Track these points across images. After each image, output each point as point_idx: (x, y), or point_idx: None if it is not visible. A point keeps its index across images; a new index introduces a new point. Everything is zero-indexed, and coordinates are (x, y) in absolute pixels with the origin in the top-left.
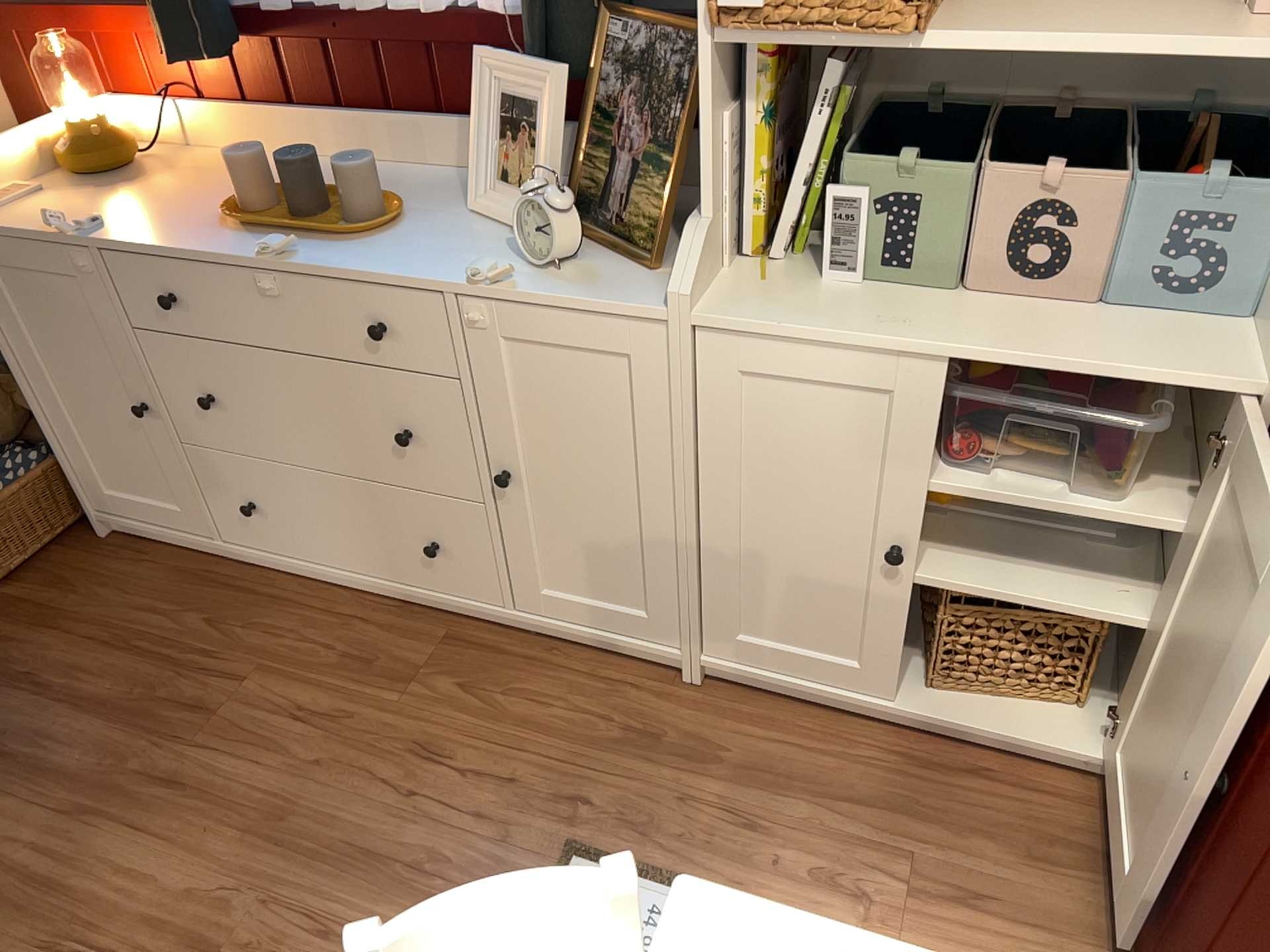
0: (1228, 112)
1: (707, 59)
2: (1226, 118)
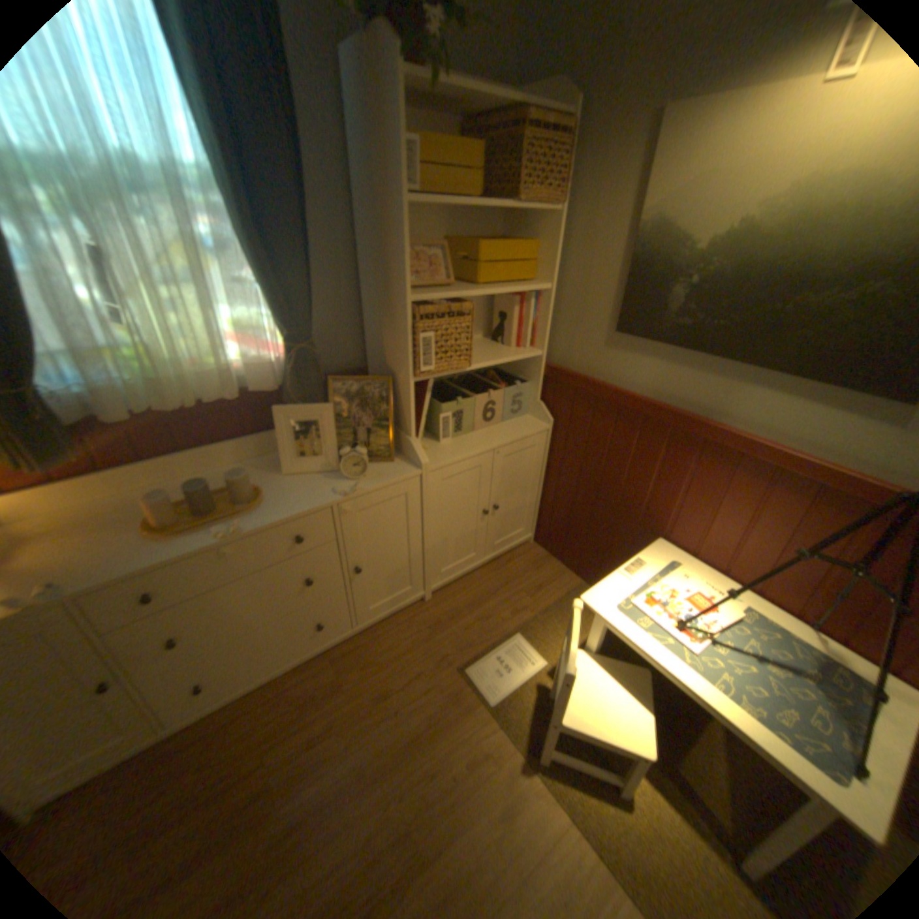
0: (487, 370)
1: (409, 389)
2: (487, 371)
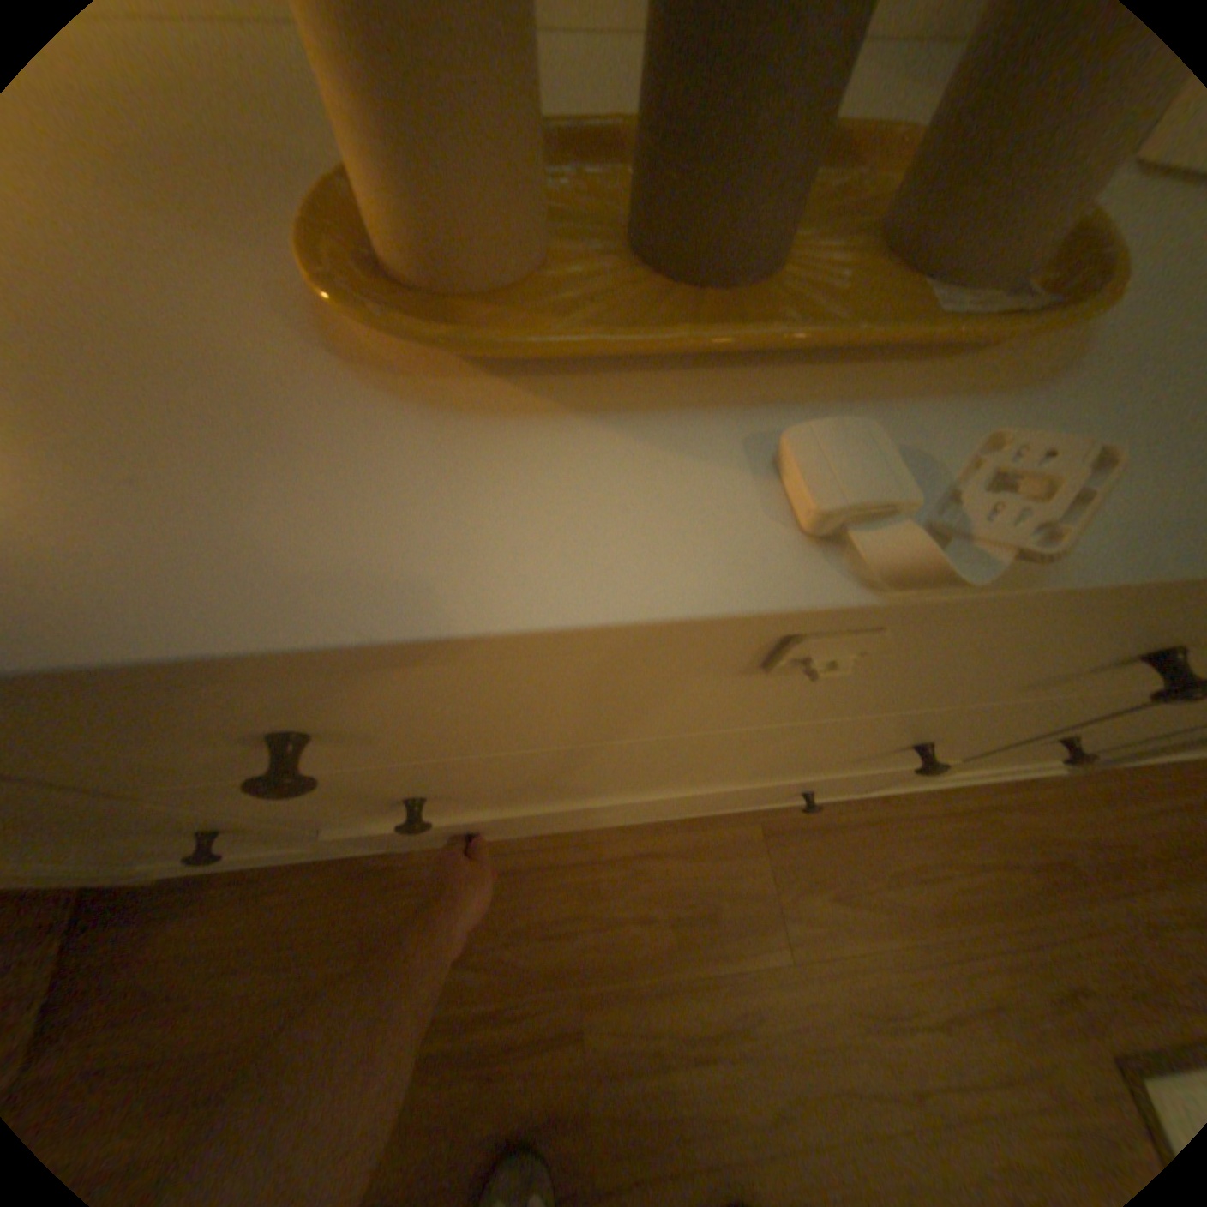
0: None
1: None
2: None
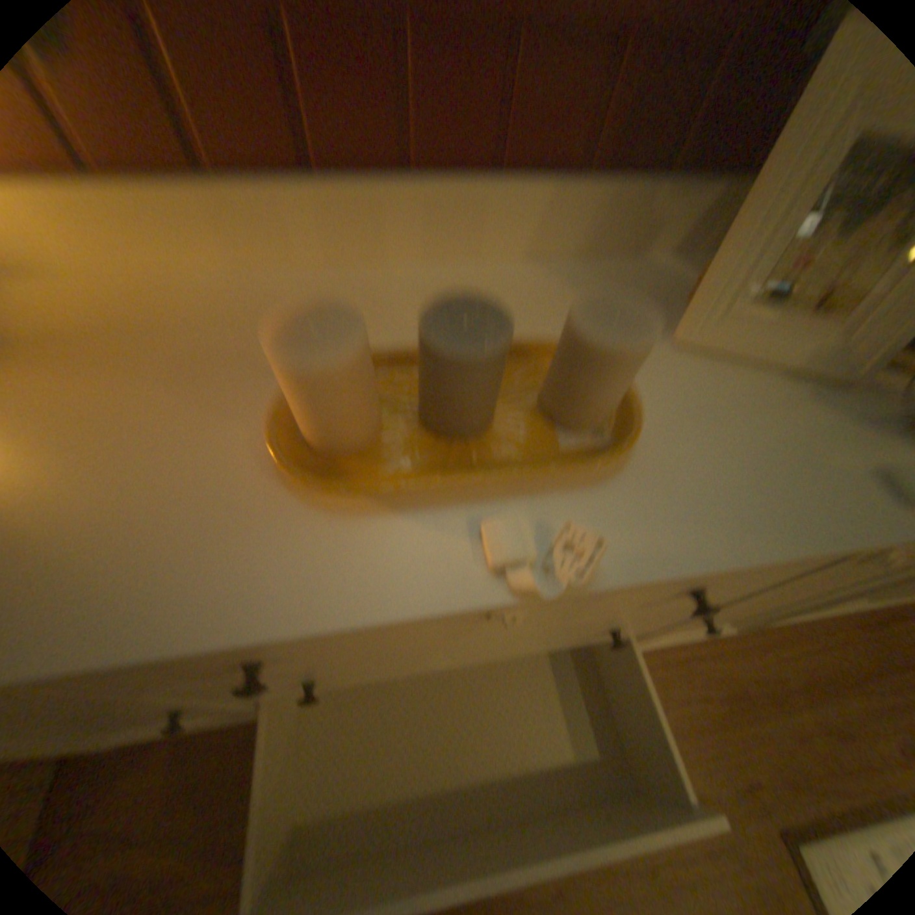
0: None
1: None
2: None
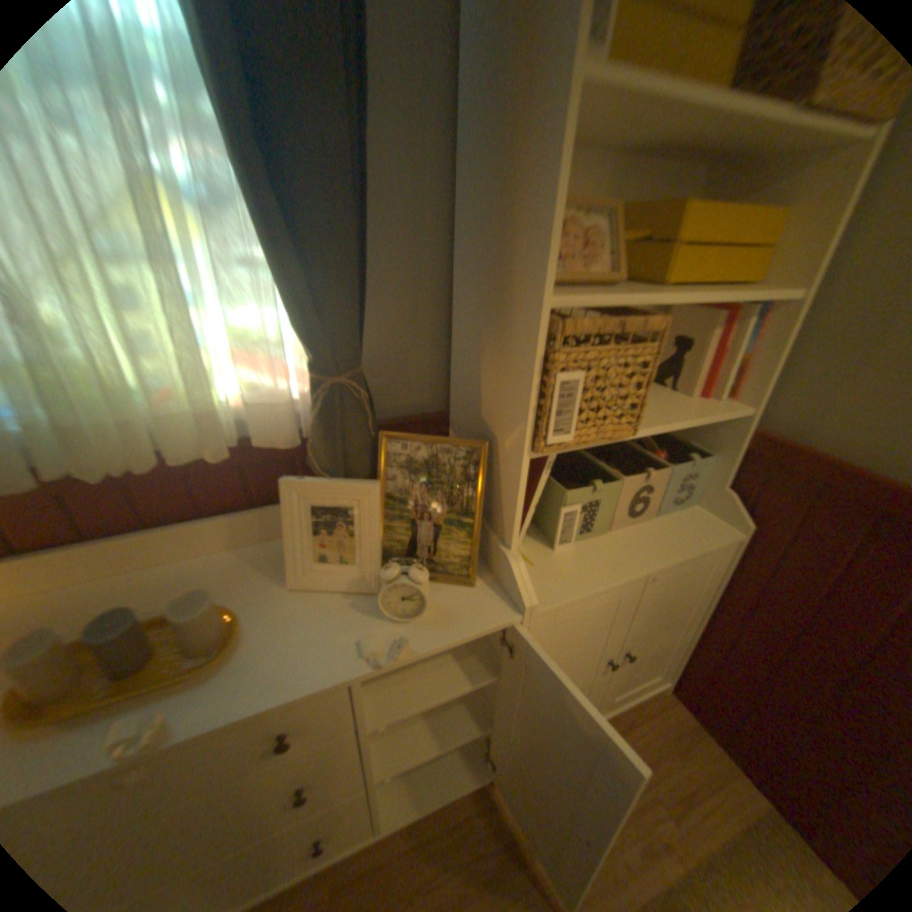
0: None
1: (519, 470)
2: None
